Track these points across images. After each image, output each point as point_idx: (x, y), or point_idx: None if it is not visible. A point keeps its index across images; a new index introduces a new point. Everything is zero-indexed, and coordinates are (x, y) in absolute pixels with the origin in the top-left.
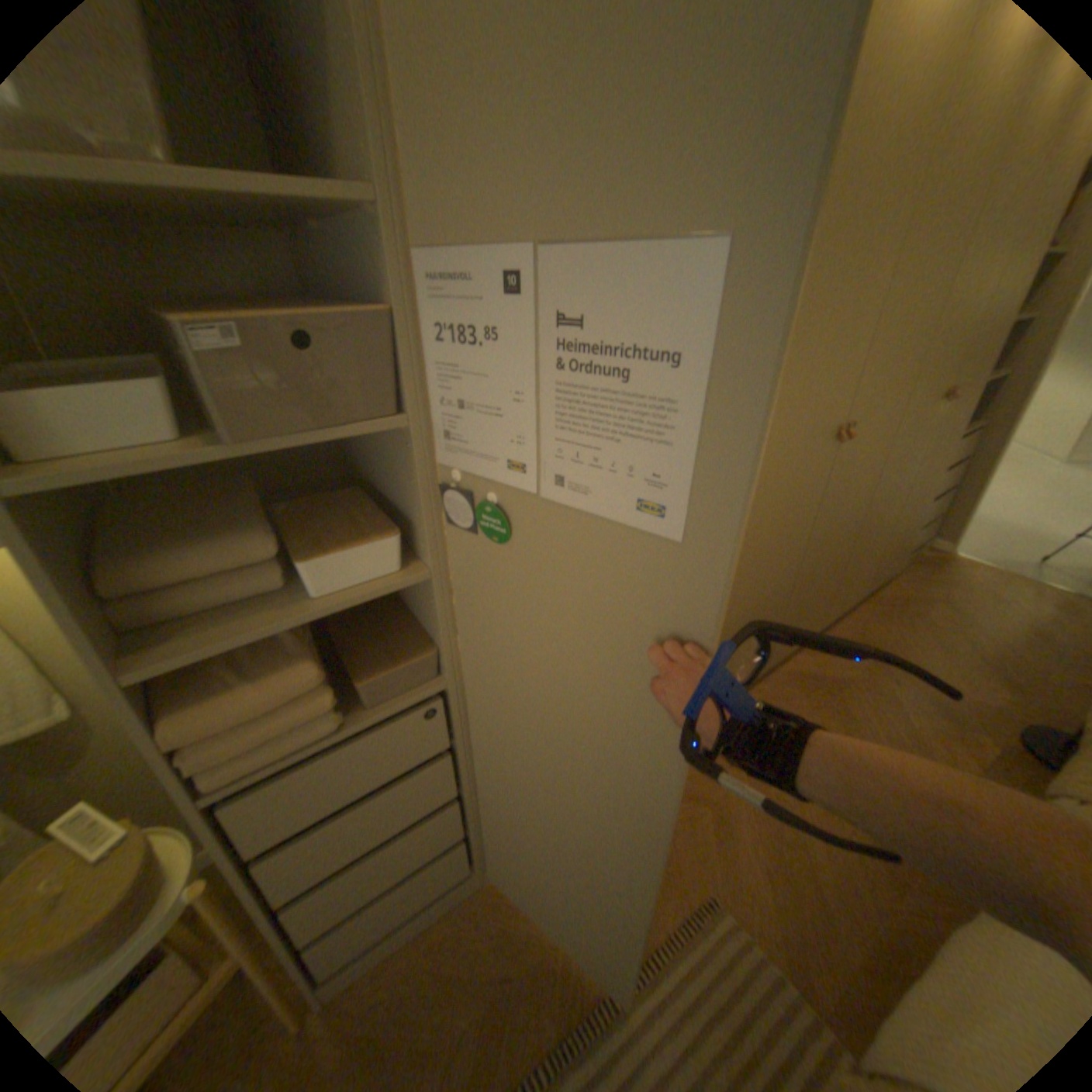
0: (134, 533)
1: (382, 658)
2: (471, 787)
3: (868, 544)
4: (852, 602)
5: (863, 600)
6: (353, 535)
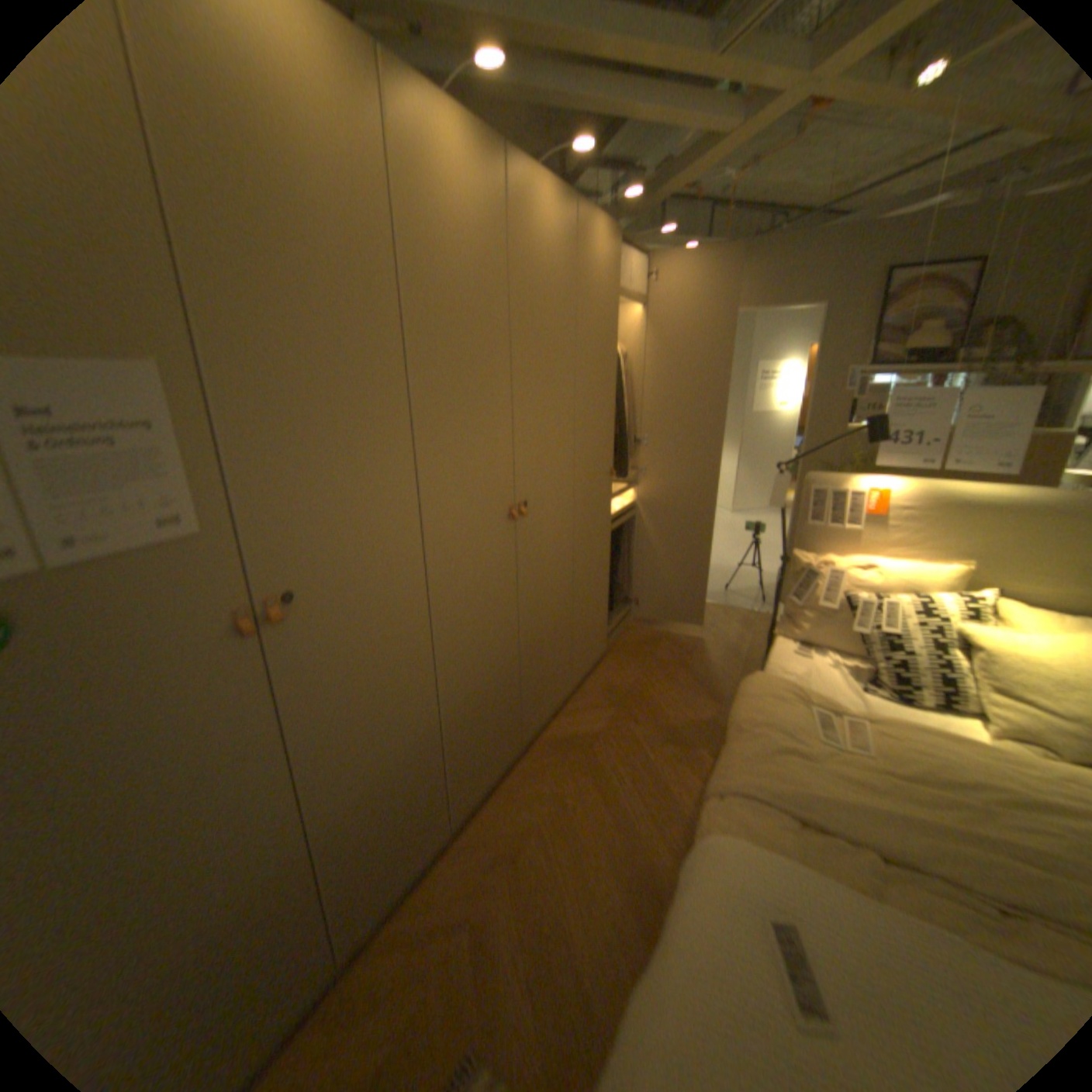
0: None
1: None
2: None
3: (586, 602)
4: (592, 656)
5: (604, 651)
6: None
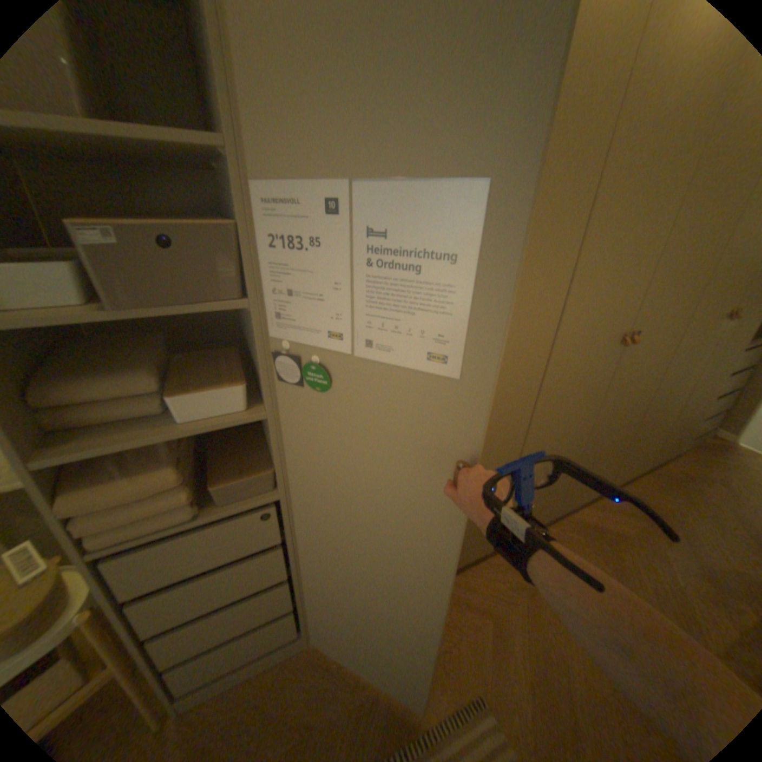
0: (64, 366)
1: (233, 472)
2: (298, 575)
3: (653, 428)
4: (637, 472)
5: (649, 471)
6: (212, 382)
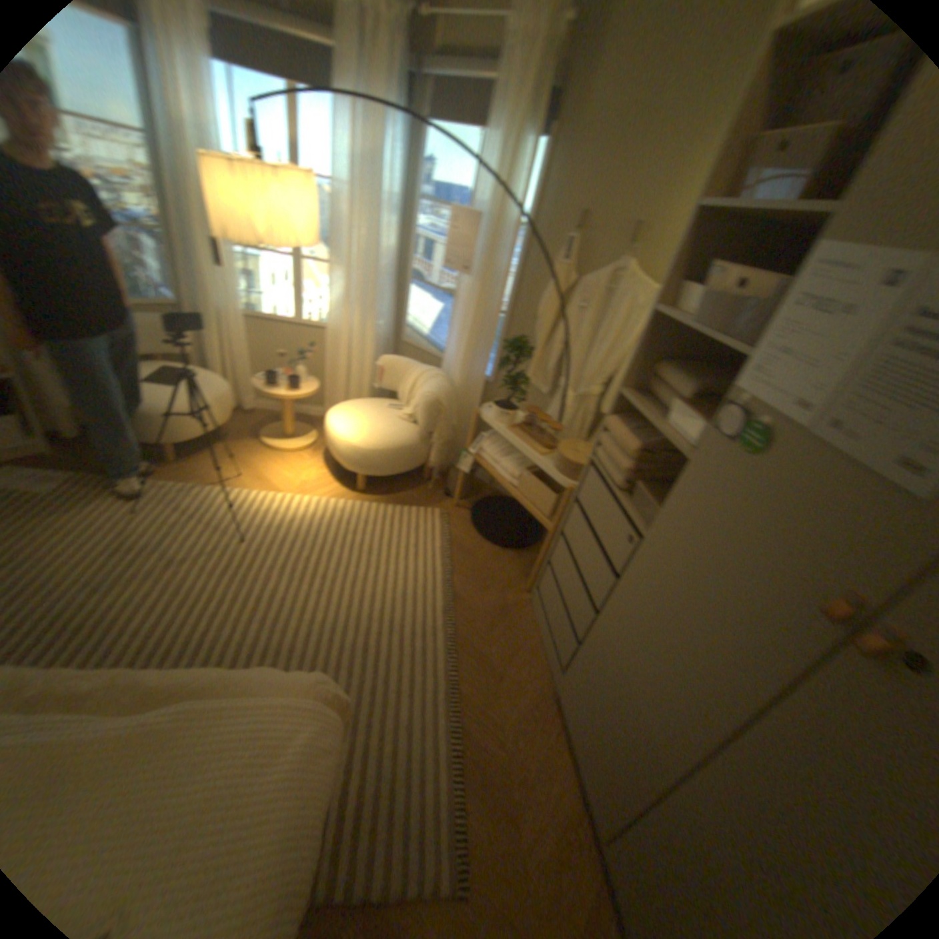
0: (688, 365)
1: (658, 495)
2: (600, 618)
3: None
4: None
5: None
6: (705, 415)
